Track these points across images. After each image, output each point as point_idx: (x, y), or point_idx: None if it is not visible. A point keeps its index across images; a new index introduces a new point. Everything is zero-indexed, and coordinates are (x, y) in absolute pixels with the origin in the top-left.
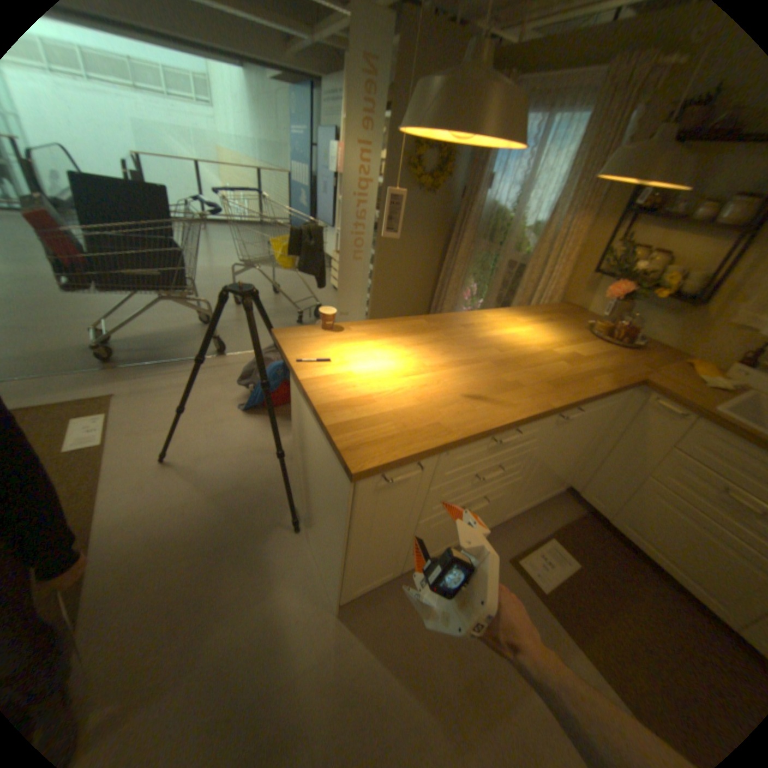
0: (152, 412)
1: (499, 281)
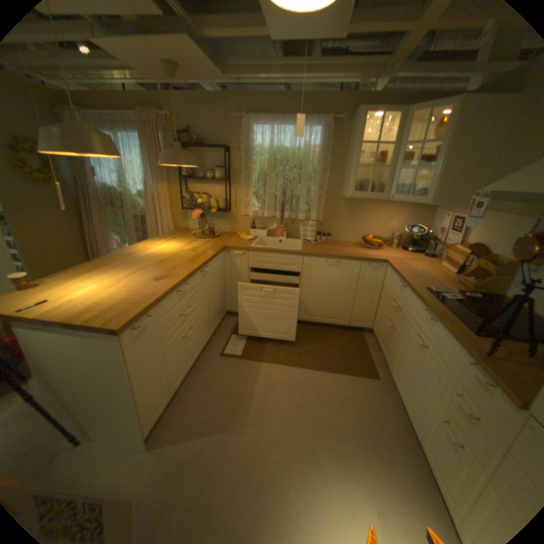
0: None
1: (133, 229)
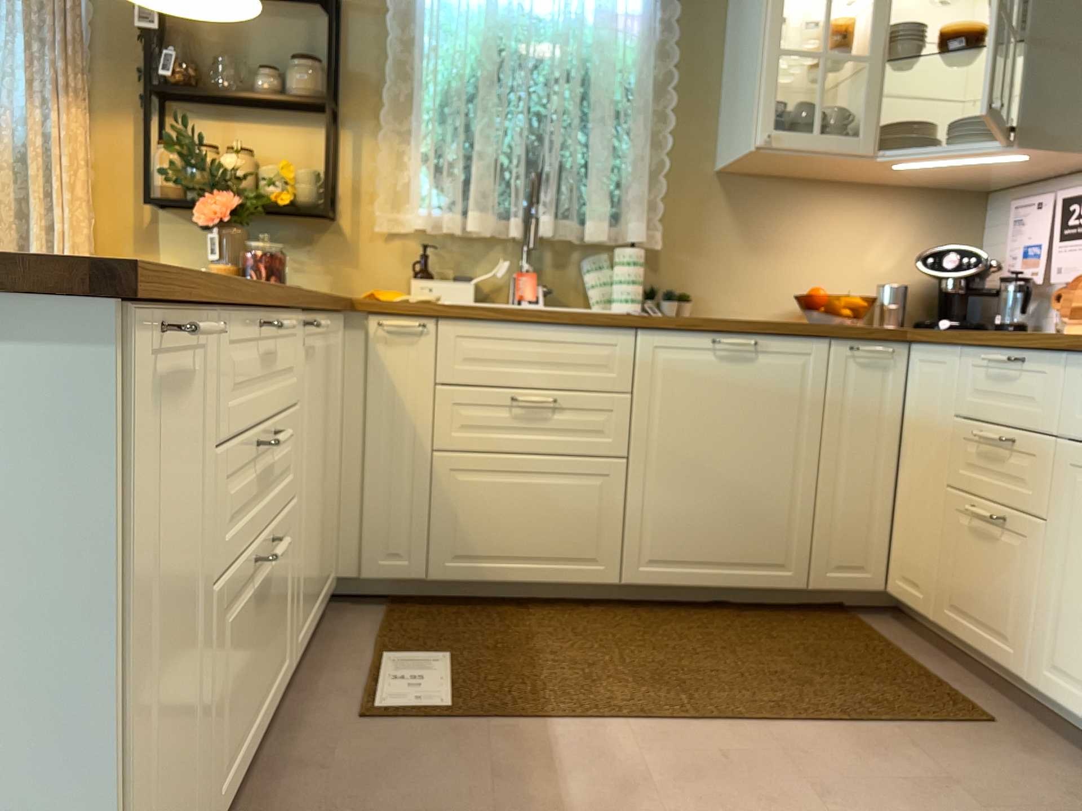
0: None
1: None
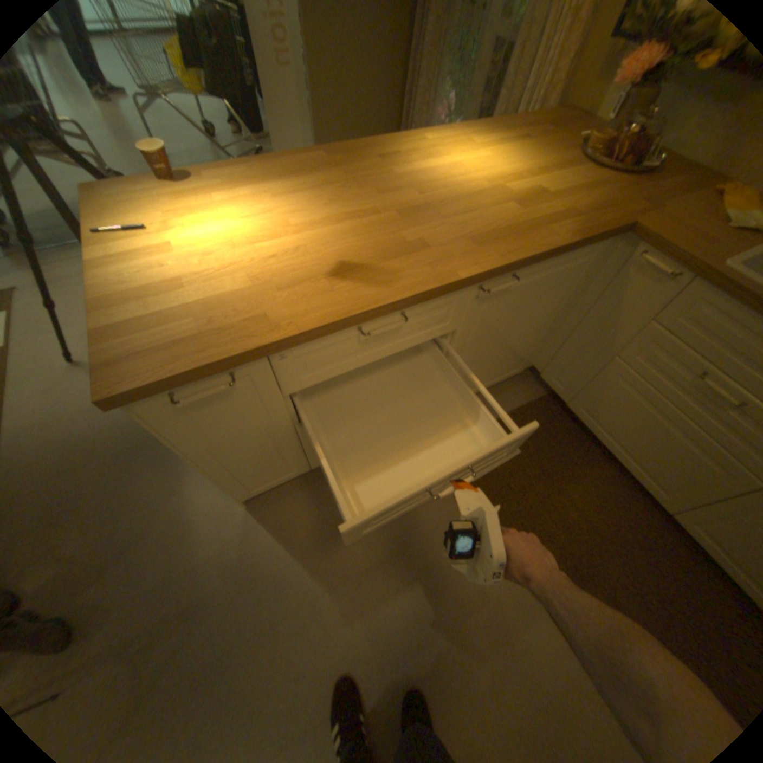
0: (60, 304)
1: (482, 80)
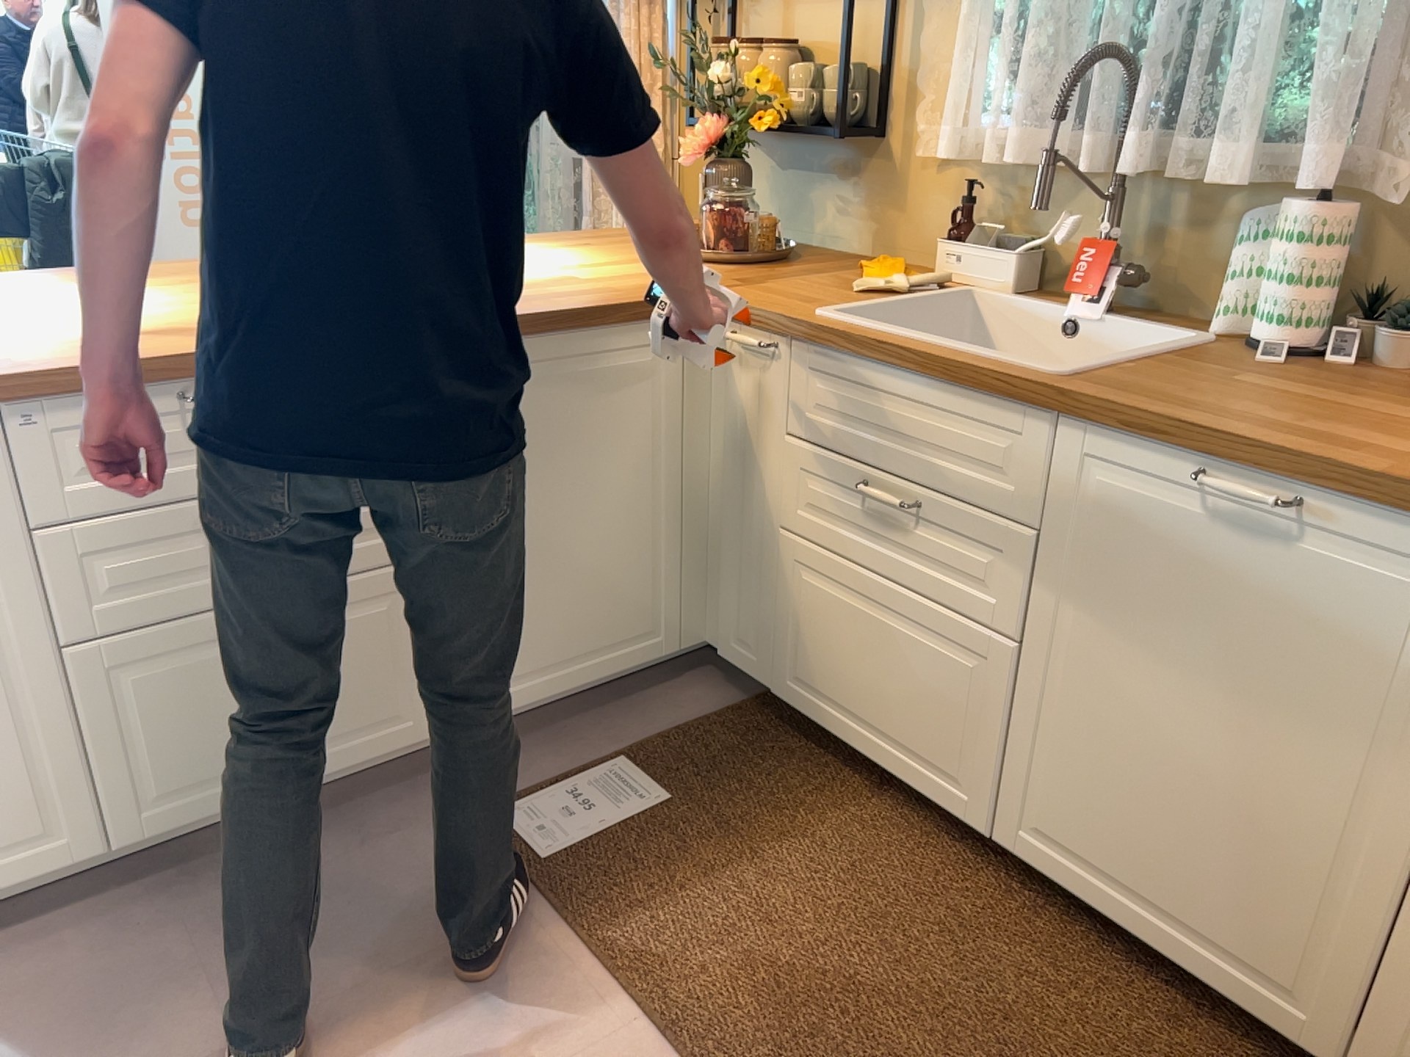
0: None
1: (564, 216)
